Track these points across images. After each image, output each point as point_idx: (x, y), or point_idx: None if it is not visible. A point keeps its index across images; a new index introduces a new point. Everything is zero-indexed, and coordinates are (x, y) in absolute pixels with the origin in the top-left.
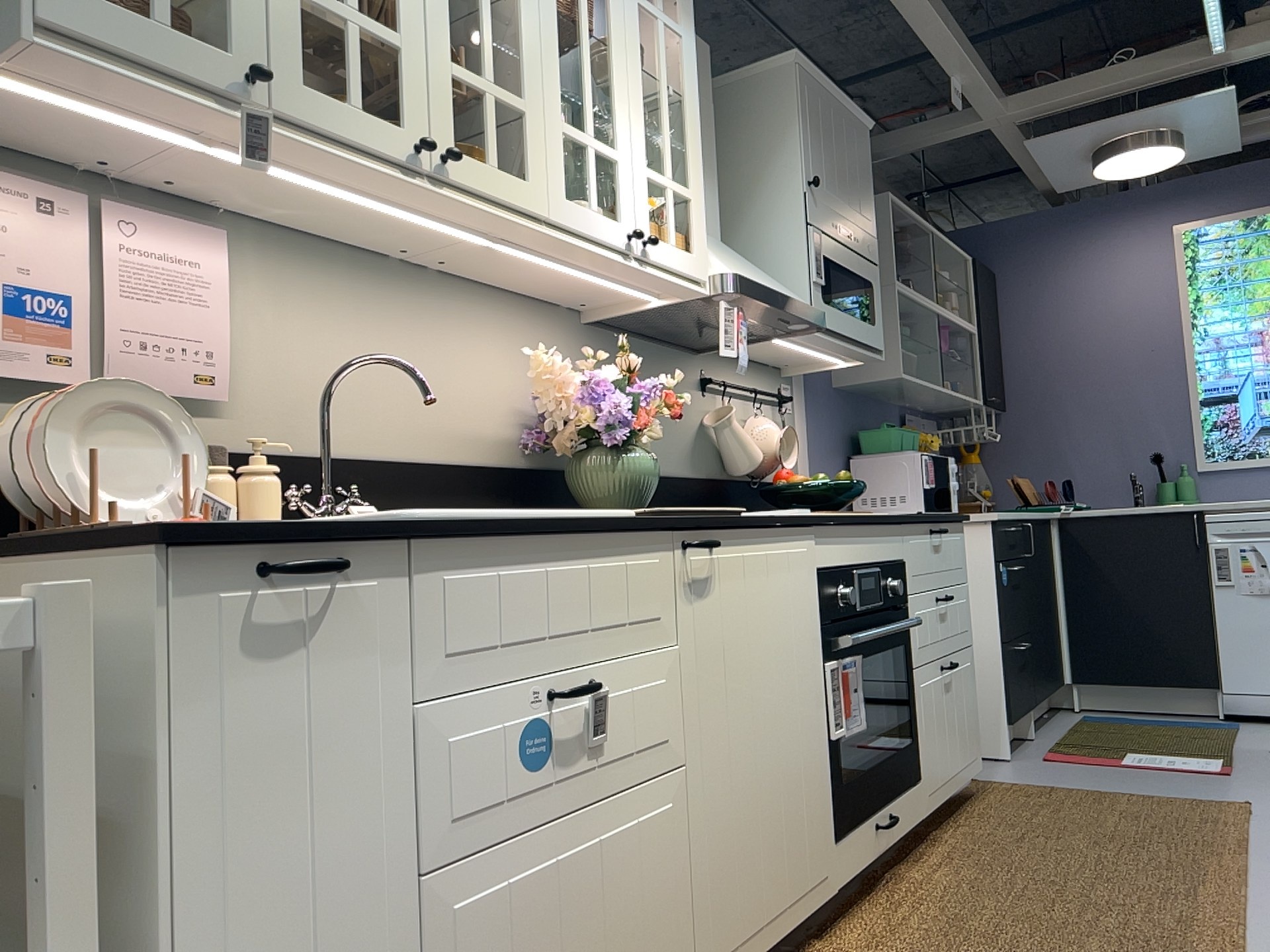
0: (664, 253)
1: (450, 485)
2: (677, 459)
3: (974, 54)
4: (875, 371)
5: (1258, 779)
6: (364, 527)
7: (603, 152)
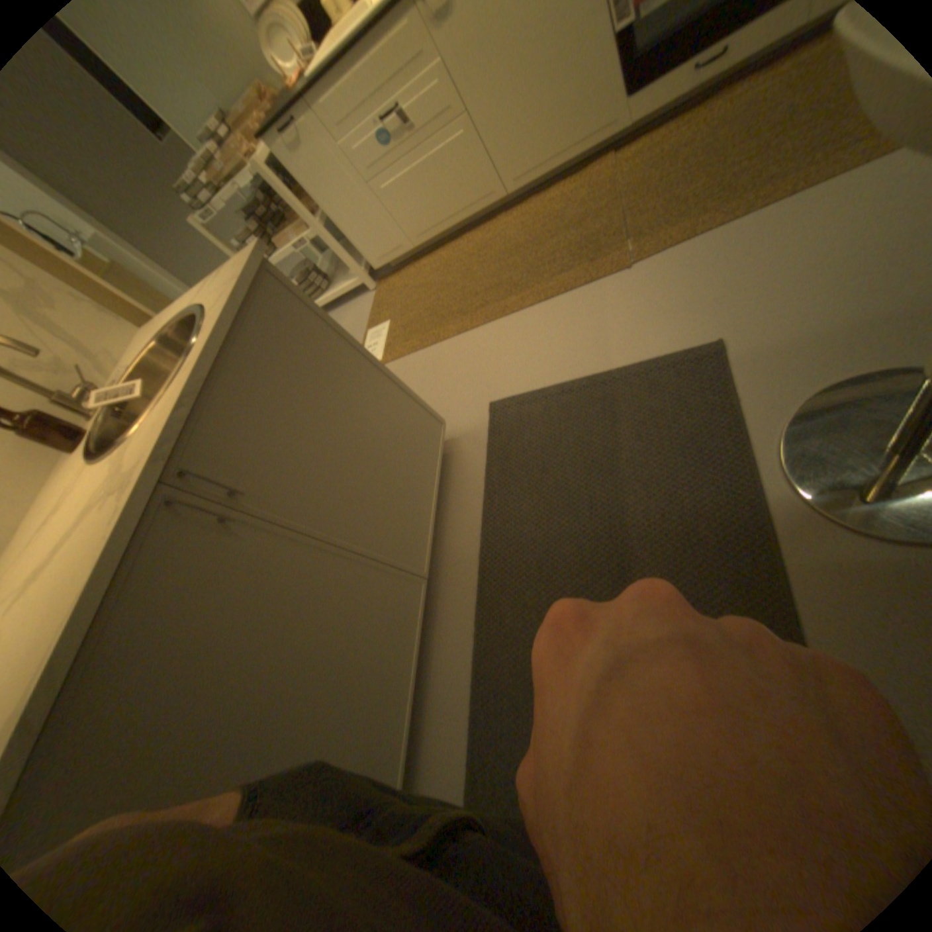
0: None
1: None
2: None
3: None
4: None
5: None
6: (288, 105)
7: None
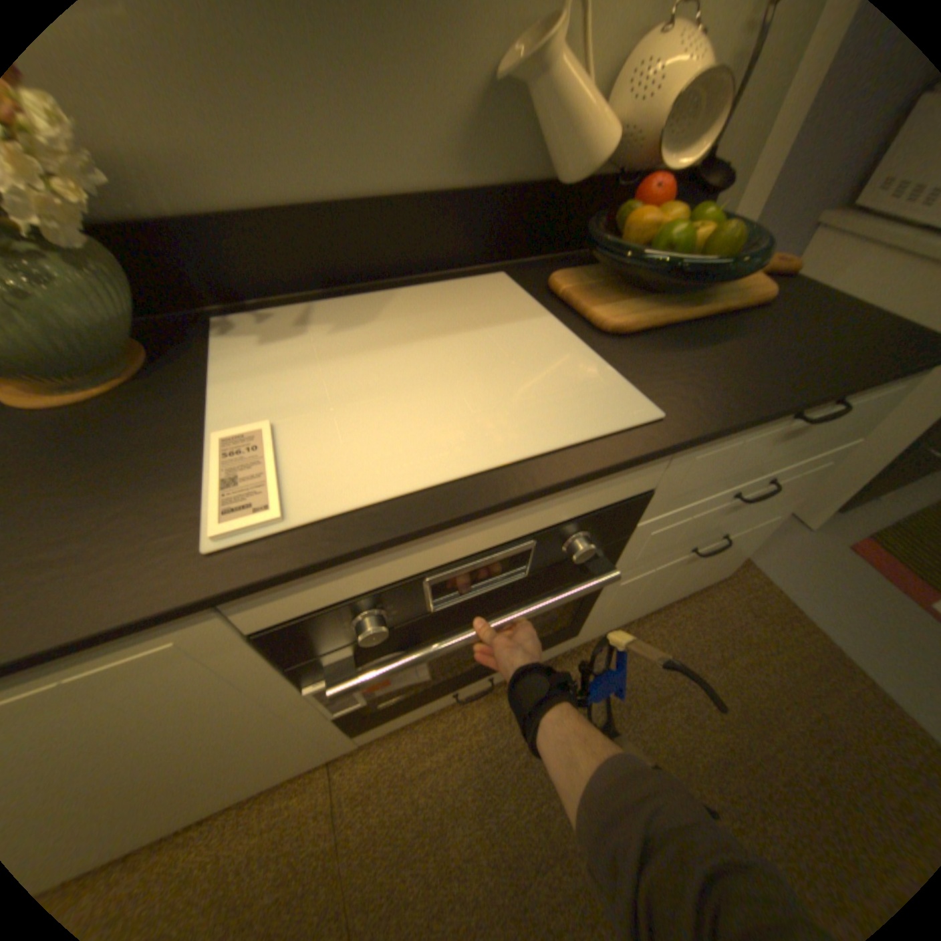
0: None
1: None
2: (413, 155)
3: None
4: None
5: None
6: None
7: None
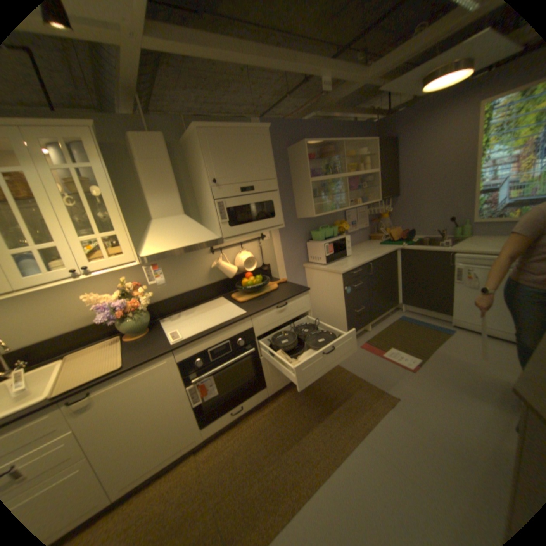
0: (100, 265)
1: (78, 335)
2: (198, 282)
3: (329, 59)
4: (307, 214)
5: (422, 380)
6: None
7: (44, 247)
